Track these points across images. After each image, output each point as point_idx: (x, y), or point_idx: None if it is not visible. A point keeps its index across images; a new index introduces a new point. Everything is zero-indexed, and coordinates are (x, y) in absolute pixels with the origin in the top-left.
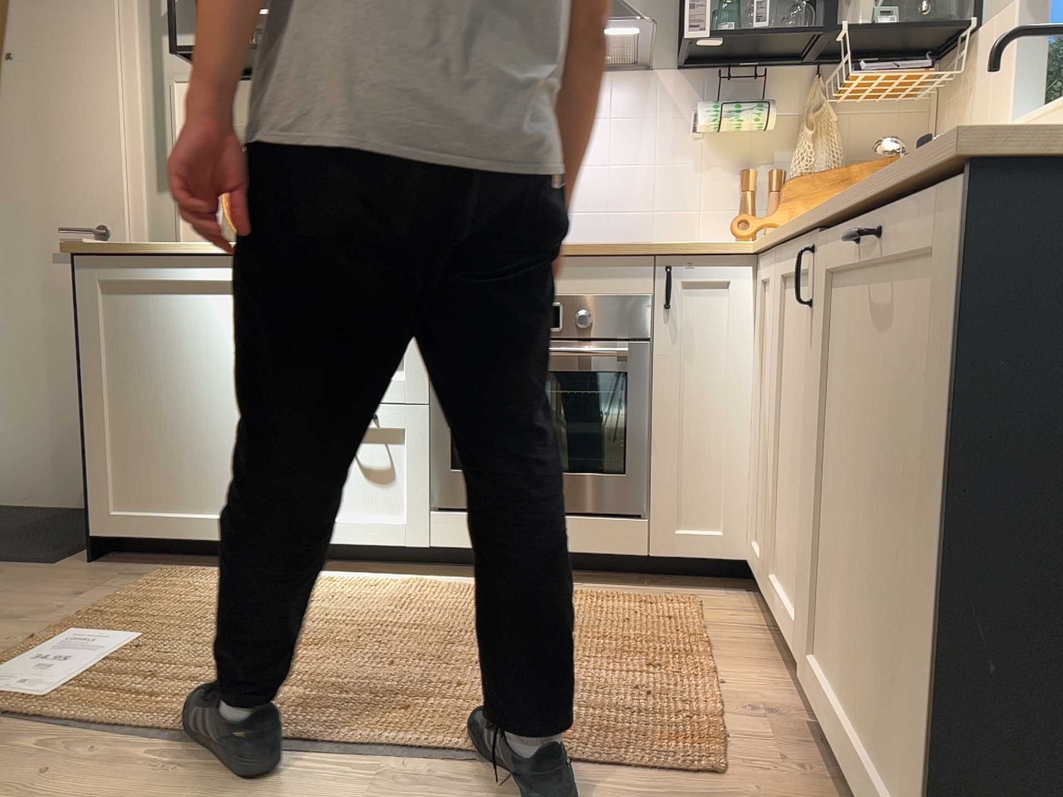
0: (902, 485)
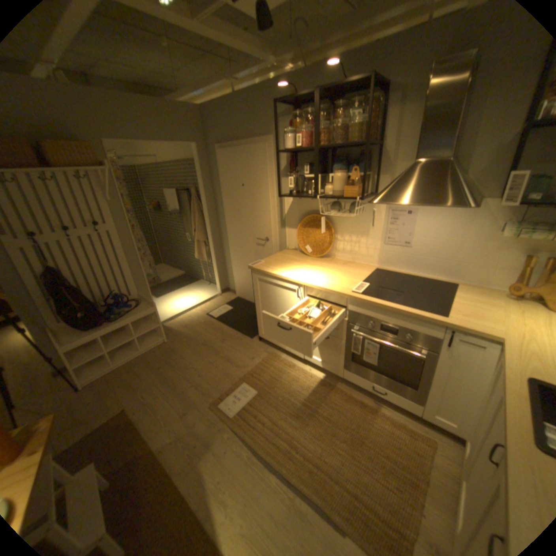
0: None
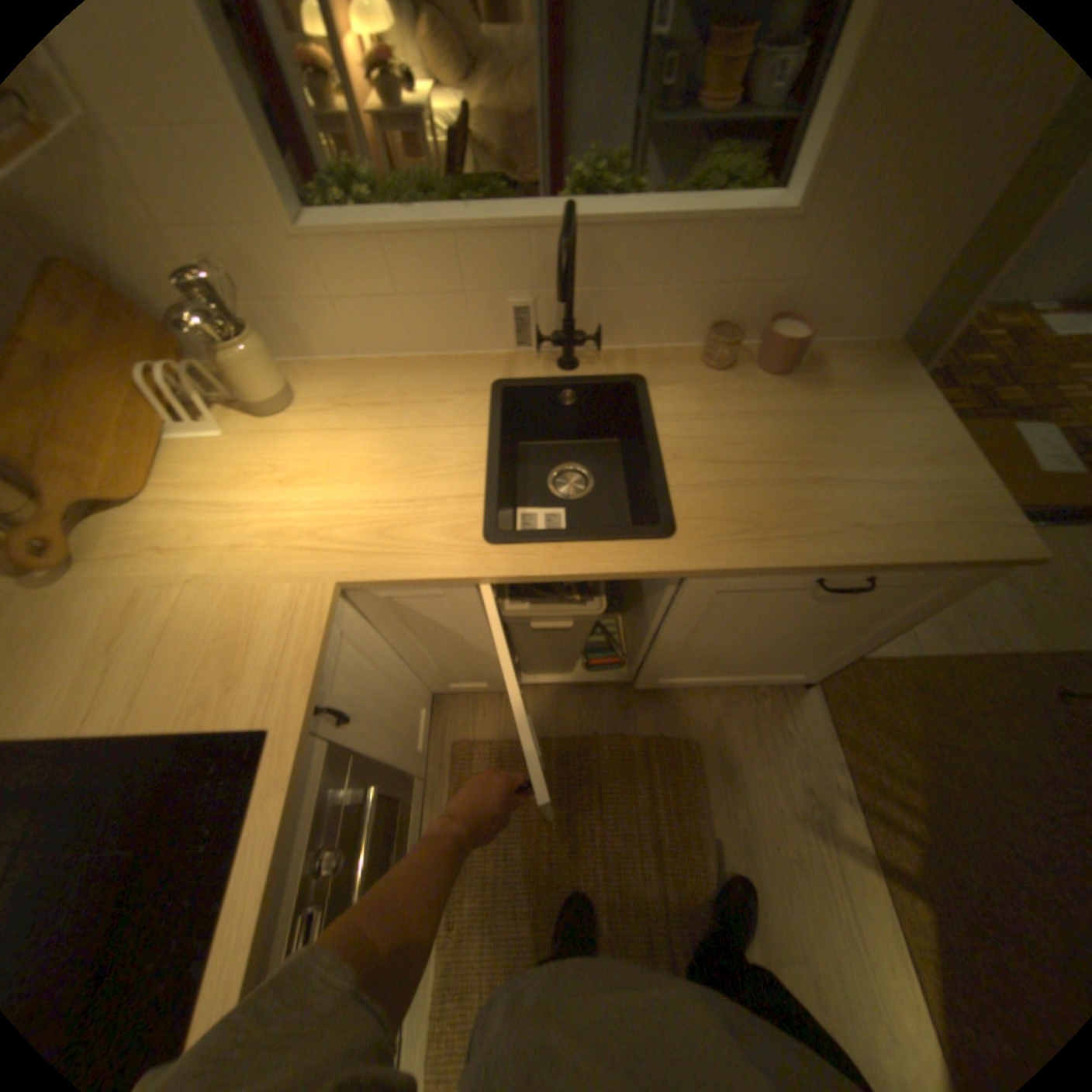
0: (812, 633)
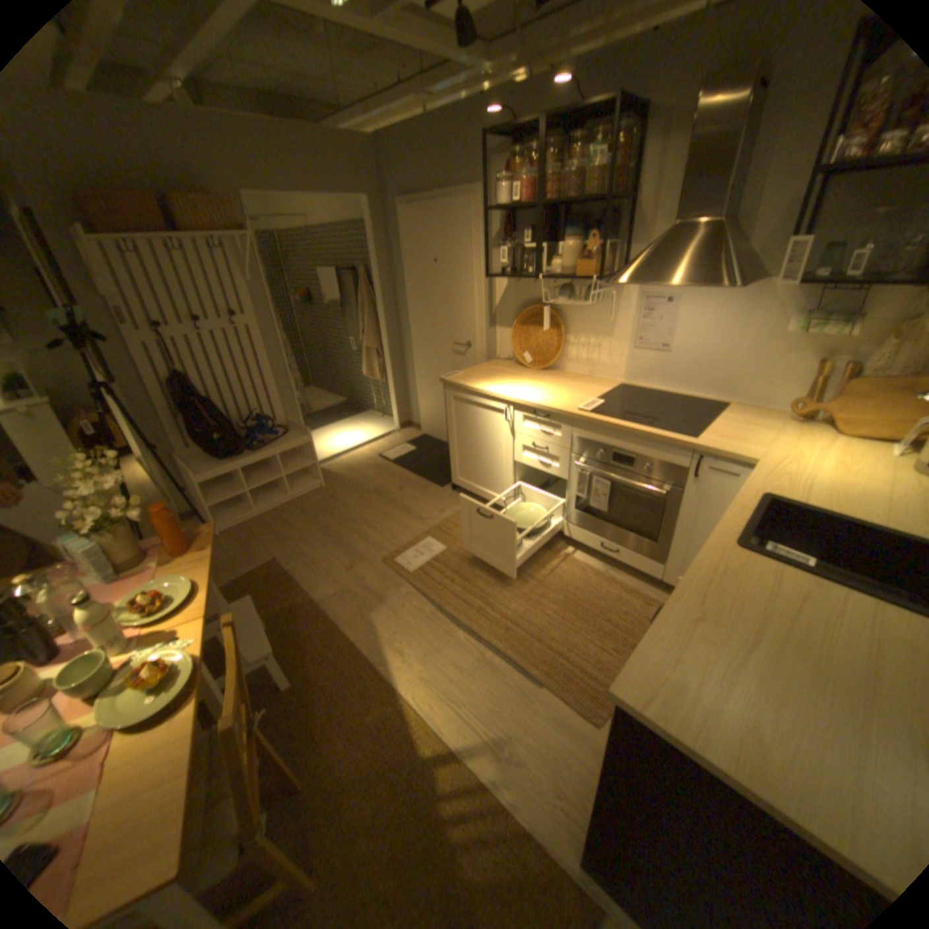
0: None
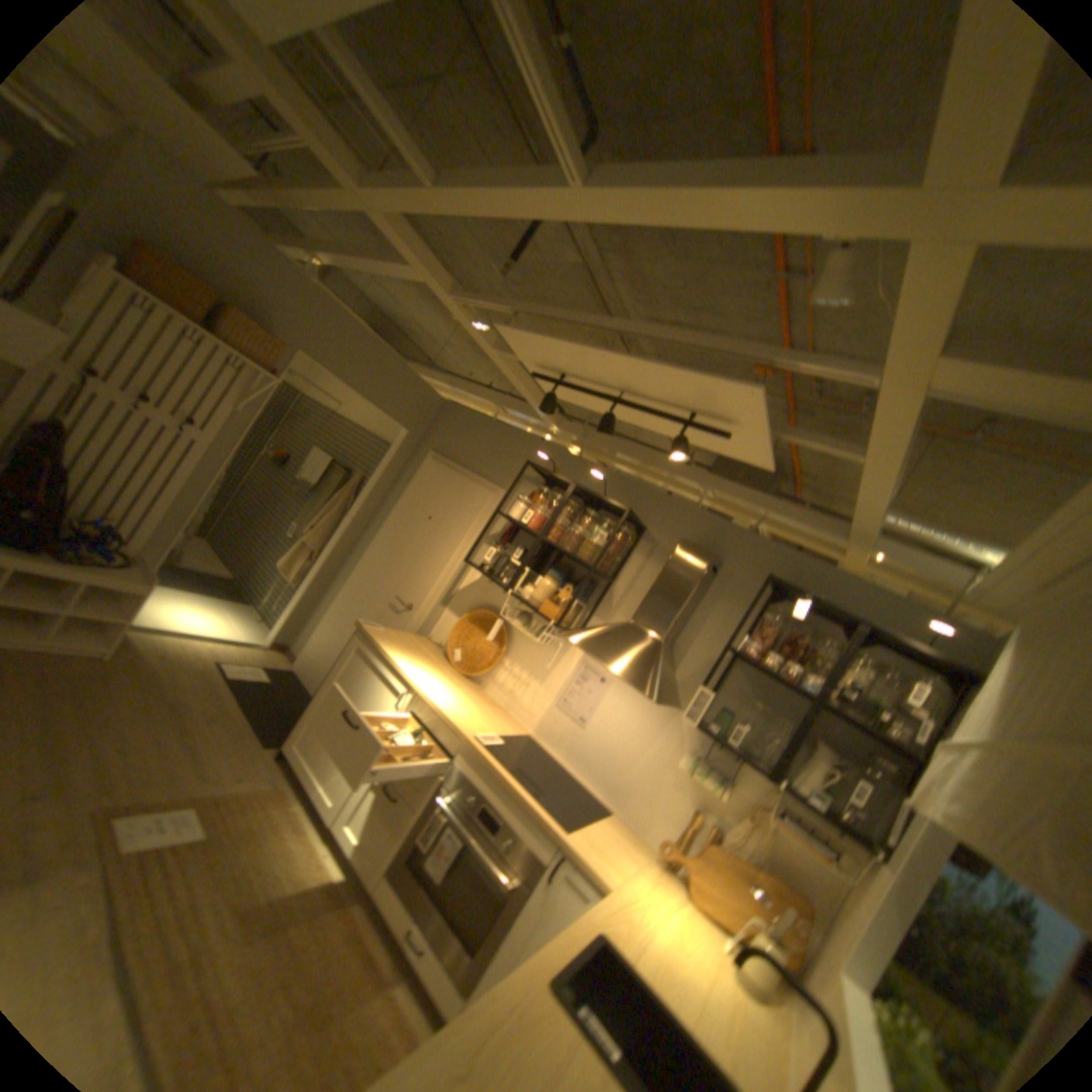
0: None
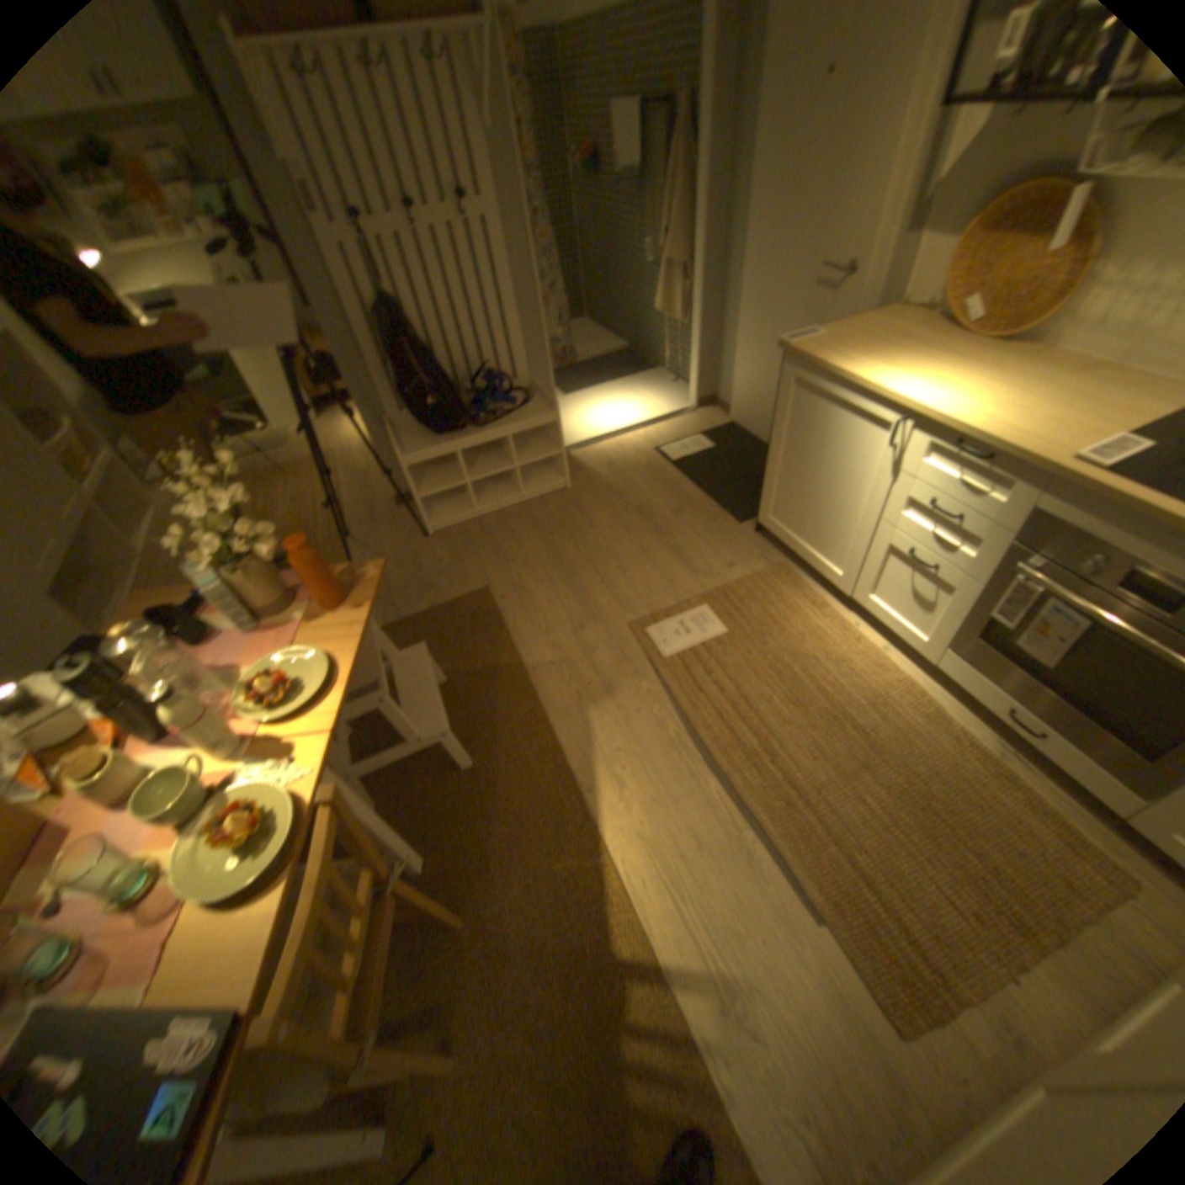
0: None
